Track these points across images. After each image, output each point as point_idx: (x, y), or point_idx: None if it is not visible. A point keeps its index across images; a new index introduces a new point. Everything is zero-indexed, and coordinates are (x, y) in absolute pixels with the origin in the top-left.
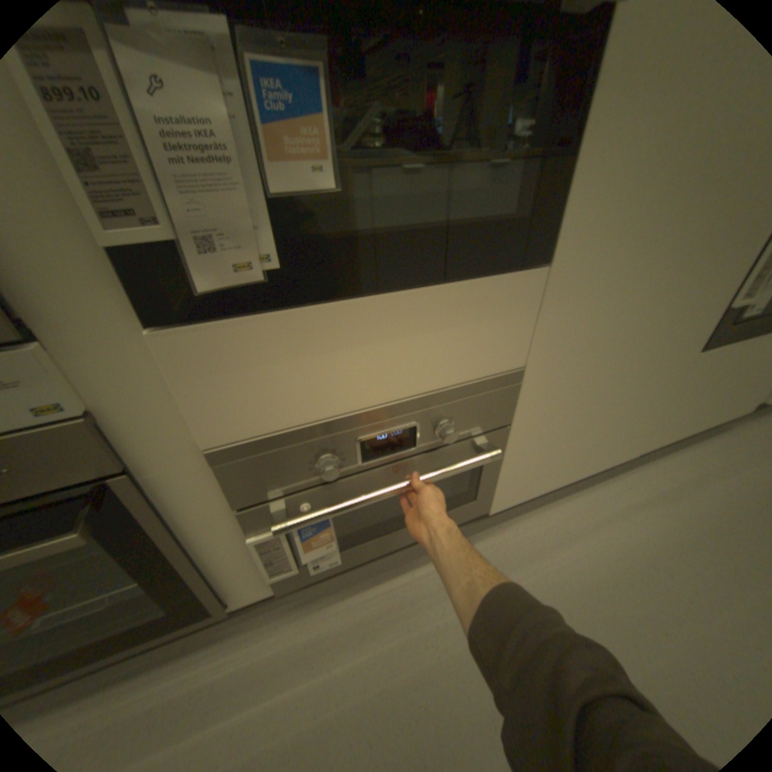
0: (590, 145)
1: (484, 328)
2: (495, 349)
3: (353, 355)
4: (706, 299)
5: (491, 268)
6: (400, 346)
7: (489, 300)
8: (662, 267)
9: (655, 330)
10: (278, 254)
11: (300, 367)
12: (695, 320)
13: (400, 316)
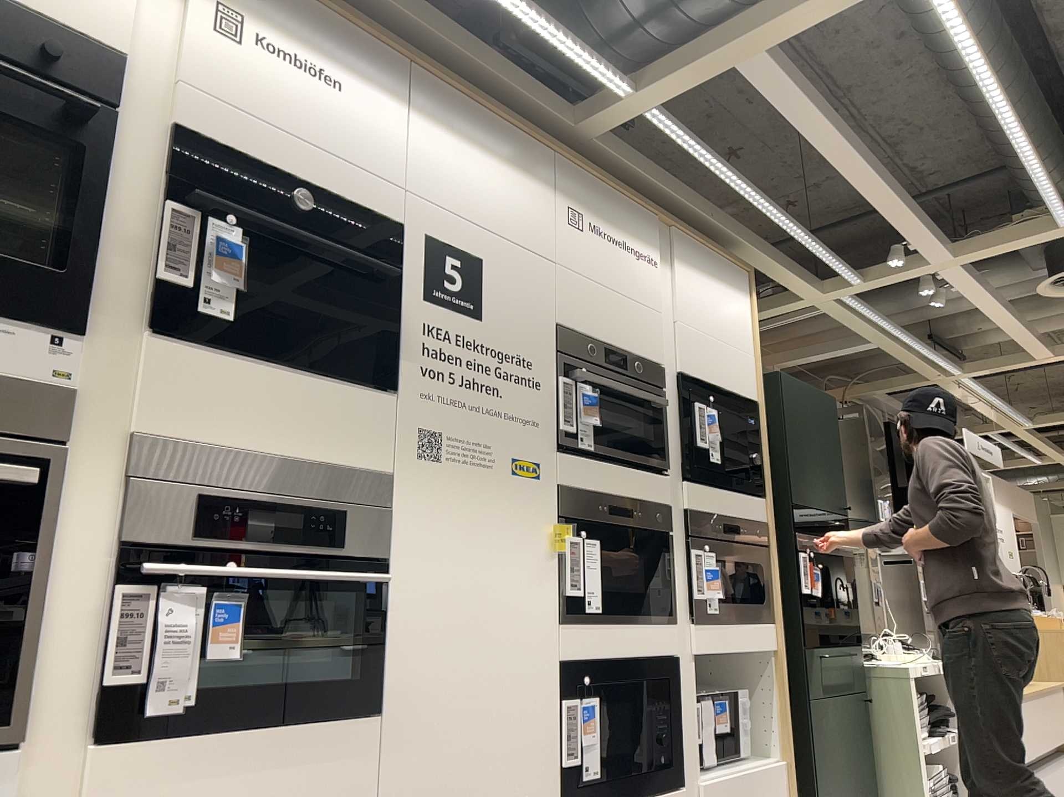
0: (391, 641)
1: (334, 770)
2: (345, 794)
3: (226, 787)
4: (533, 759)
5: (335, 718)
6: (263, 782)
7: (335, 744)
8: (476, 725)
9: (496, 789)
10: (194, 699)
11: (182, 795)
12: (533, 781)
13: (266, 753)
